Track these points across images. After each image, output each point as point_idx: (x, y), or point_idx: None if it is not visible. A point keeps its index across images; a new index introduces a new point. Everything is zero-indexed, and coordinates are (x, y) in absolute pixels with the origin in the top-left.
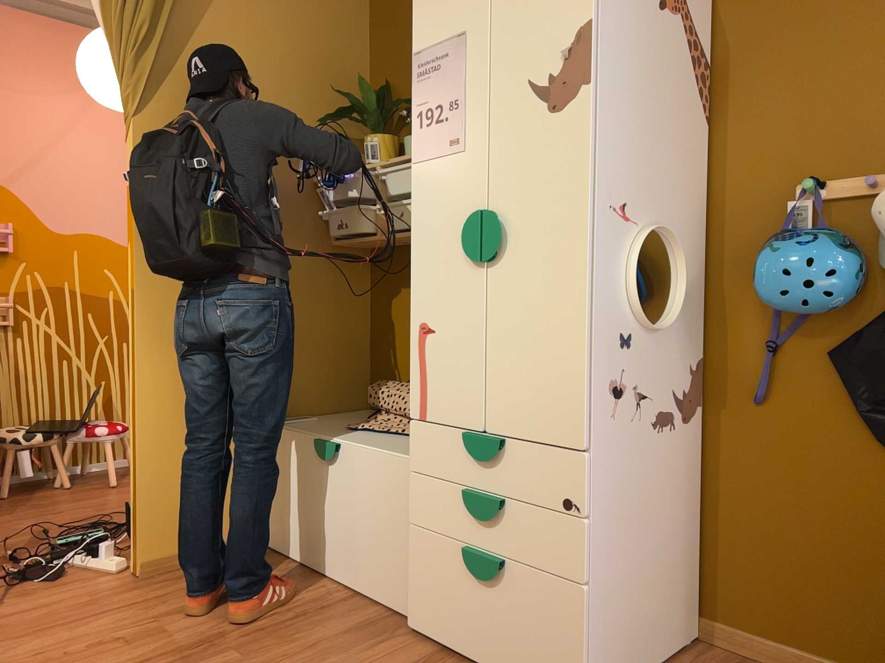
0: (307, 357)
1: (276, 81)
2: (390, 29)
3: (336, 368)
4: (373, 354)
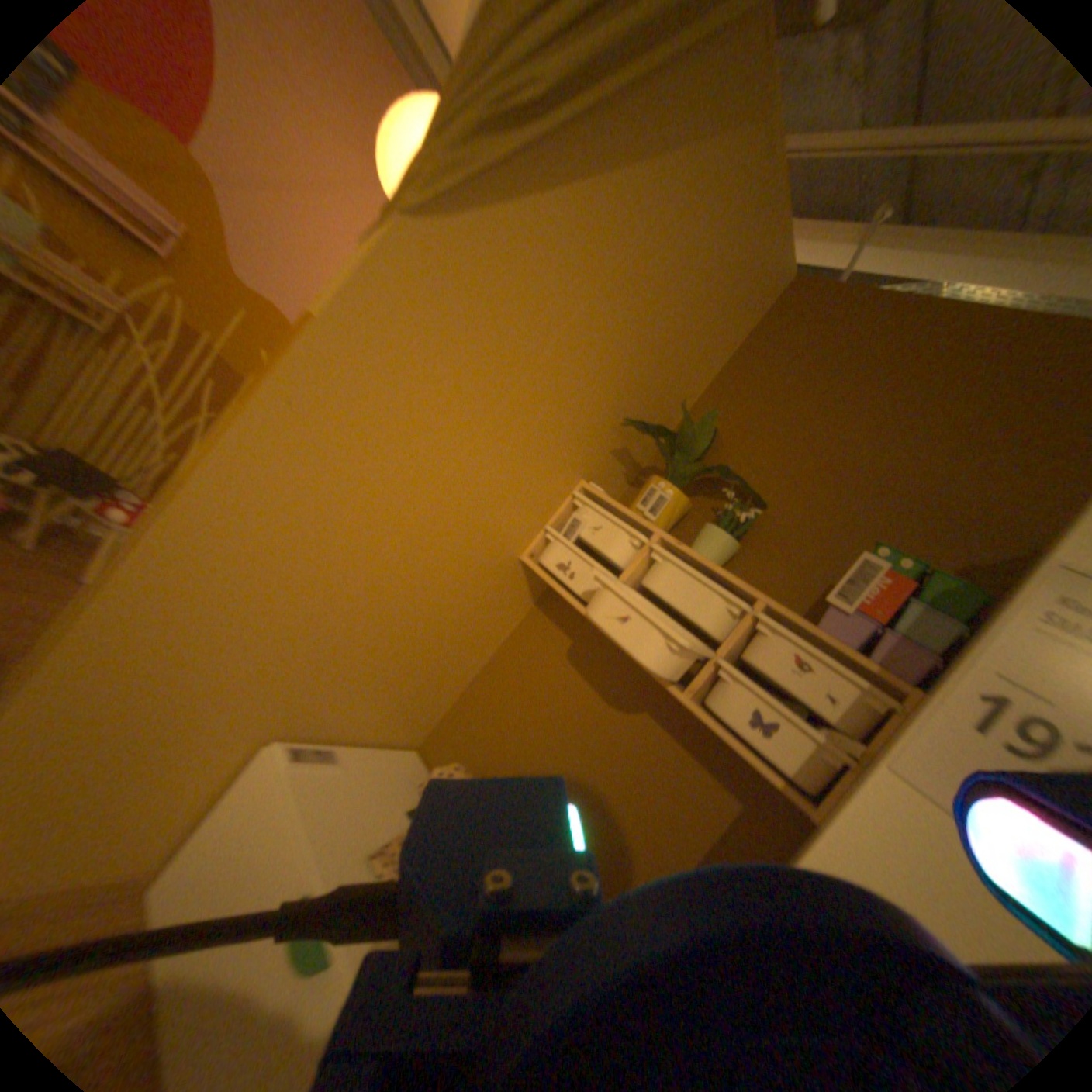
0: (394, 677)
1: (617, 336)
2: (765, 378)
3: (419, 698)
4: (470, 701)
